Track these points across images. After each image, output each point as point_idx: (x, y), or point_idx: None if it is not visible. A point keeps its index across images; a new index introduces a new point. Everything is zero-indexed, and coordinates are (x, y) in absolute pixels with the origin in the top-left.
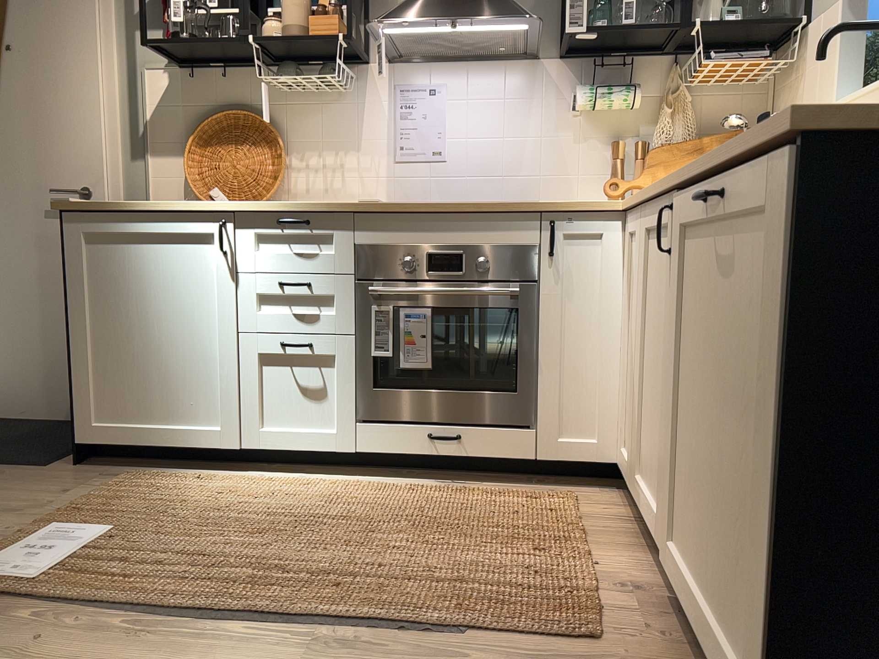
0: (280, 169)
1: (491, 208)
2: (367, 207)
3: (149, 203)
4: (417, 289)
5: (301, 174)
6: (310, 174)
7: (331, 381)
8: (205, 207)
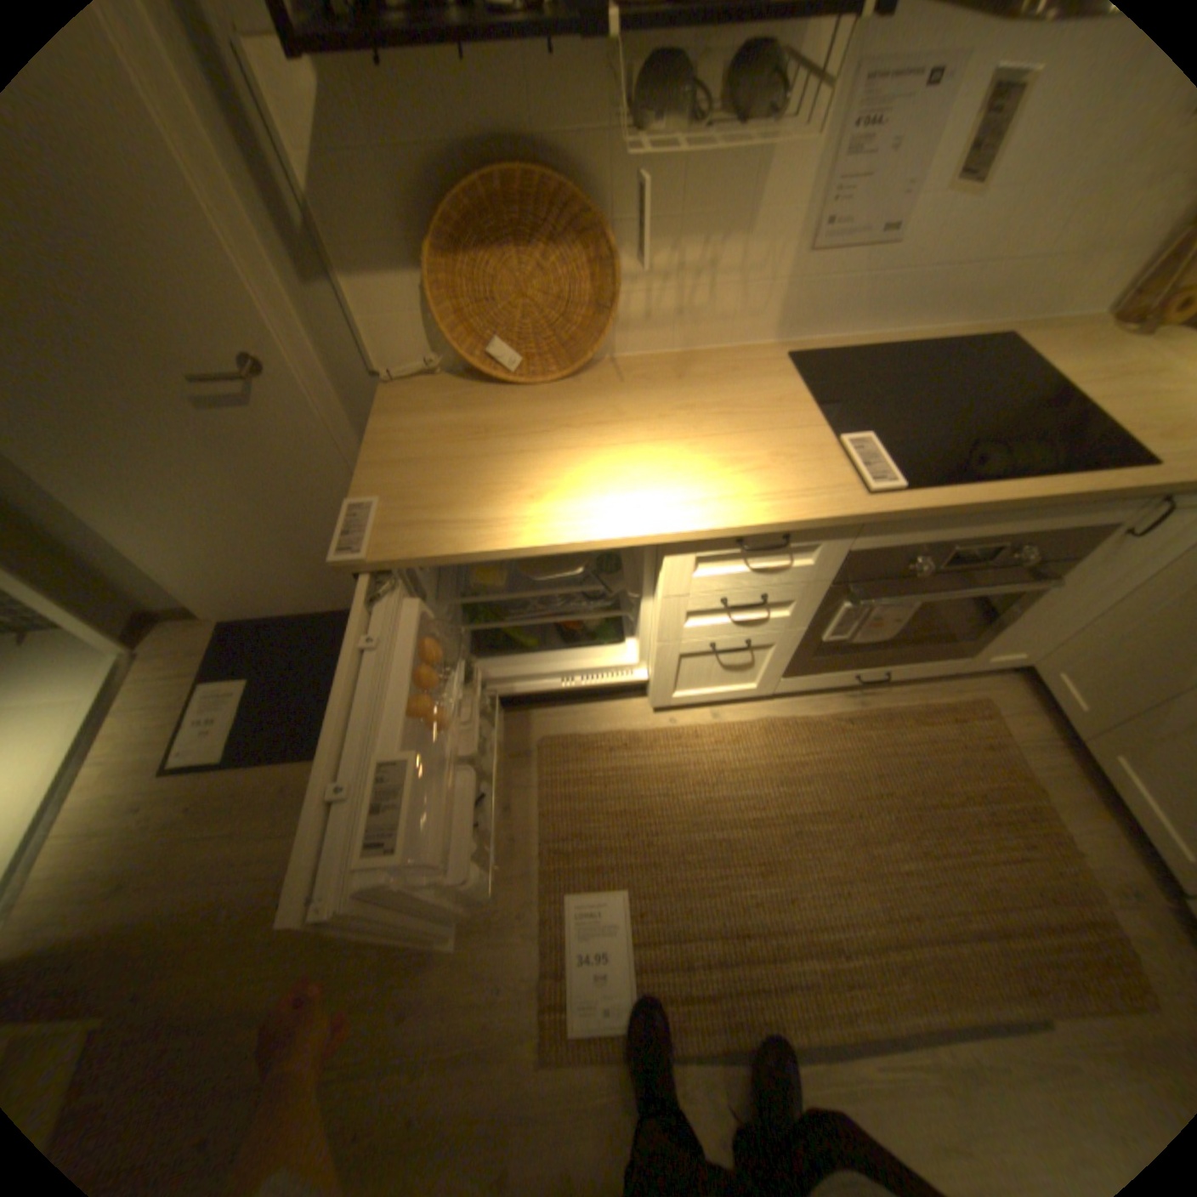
0: (617, 296)
1: (1093, 495)
2: (898, 514)
3: (517, 543)
4: (927, 598)
5: (640, 283)
6: (657, 281)
7: (763, 655)
8: (621, 541)
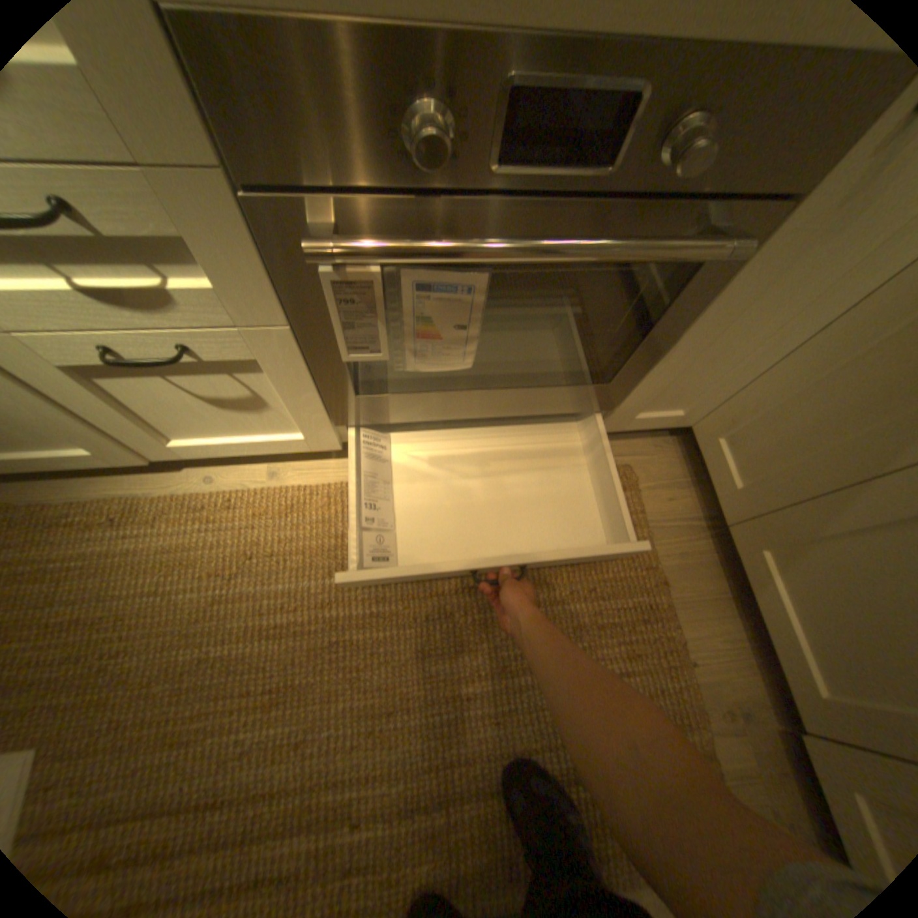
0: None
1: None
2: None
3: None
4: (467, 245)
5: None
6: None
7: (265, 383)
8: None
